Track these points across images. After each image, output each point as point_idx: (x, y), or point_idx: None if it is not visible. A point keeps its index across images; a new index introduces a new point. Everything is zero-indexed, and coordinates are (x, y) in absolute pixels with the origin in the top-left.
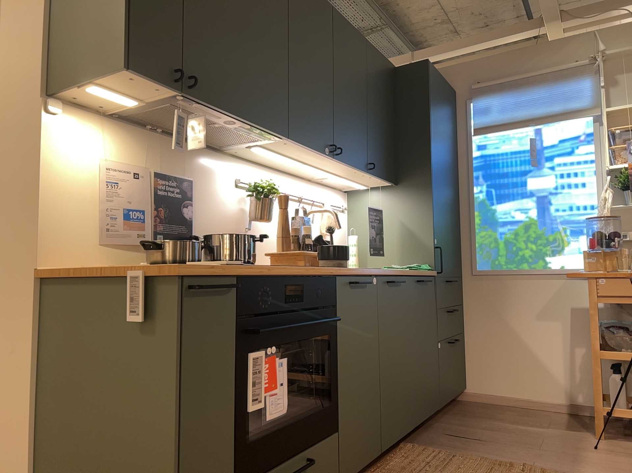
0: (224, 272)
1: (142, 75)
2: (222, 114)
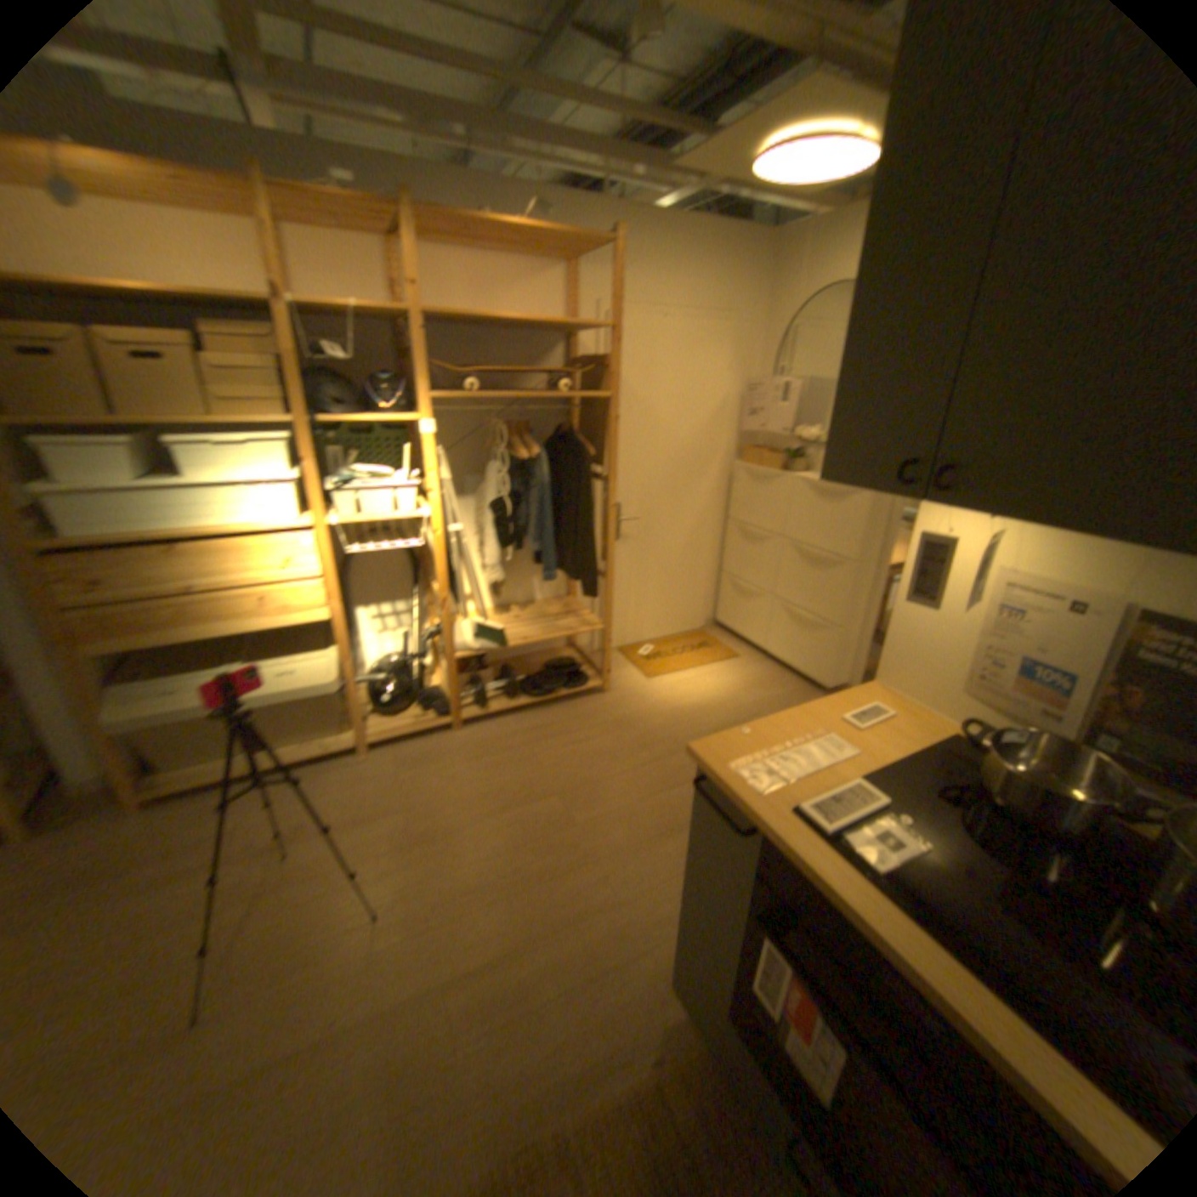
0: (741, 803)
1: (854, 479)
2: (1100, 530)
